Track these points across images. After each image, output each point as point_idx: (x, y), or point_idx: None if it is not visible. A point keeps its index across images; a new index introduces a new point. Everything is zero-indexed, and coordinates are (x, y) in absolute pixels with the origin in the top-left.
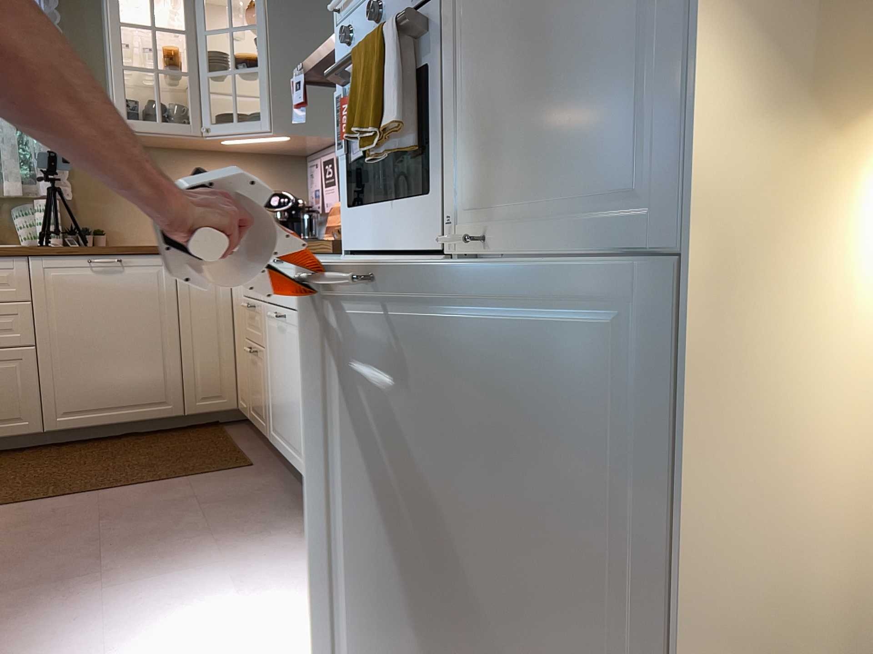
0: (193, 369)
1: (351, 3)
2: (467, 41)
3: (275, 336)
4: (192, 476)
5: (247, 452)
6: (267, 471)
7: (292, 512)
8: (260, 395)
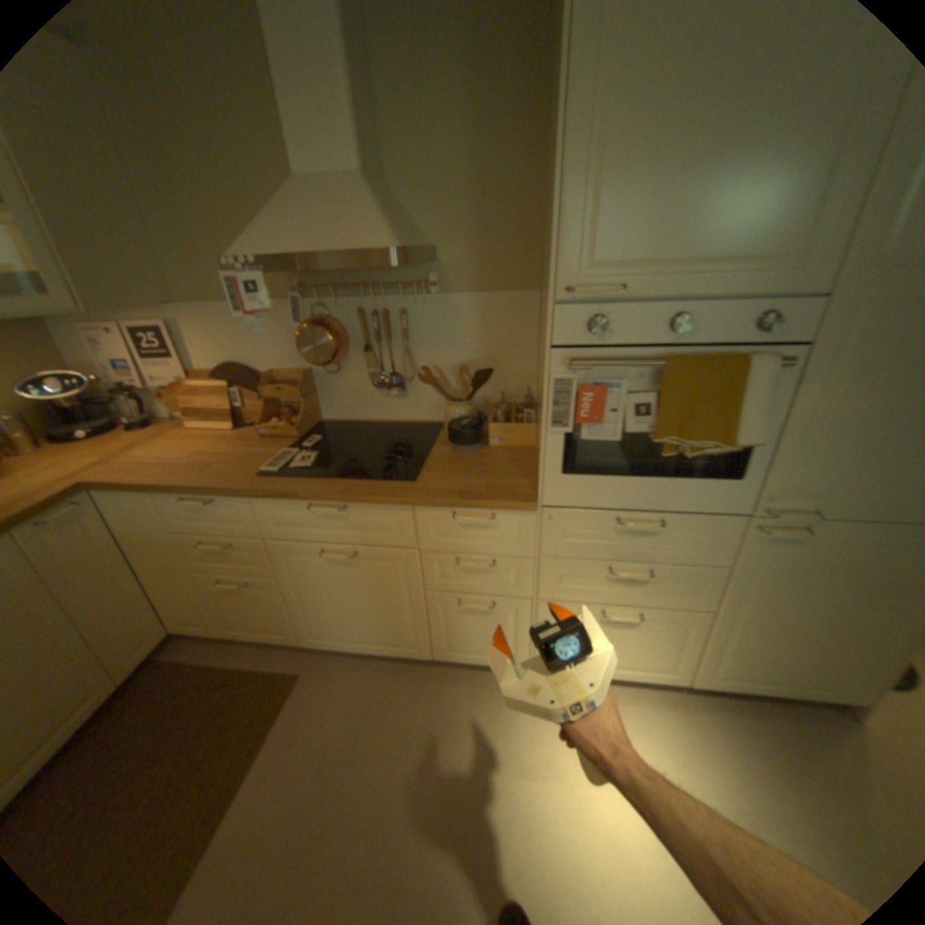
0: (108, 638)
1: (598, 290)
2: (831, 390)
3: (318, 569)
4: (268, 735)
5: (257, 668)
6: (322, 672)
7: (423, 689)
8: (265, 618)
